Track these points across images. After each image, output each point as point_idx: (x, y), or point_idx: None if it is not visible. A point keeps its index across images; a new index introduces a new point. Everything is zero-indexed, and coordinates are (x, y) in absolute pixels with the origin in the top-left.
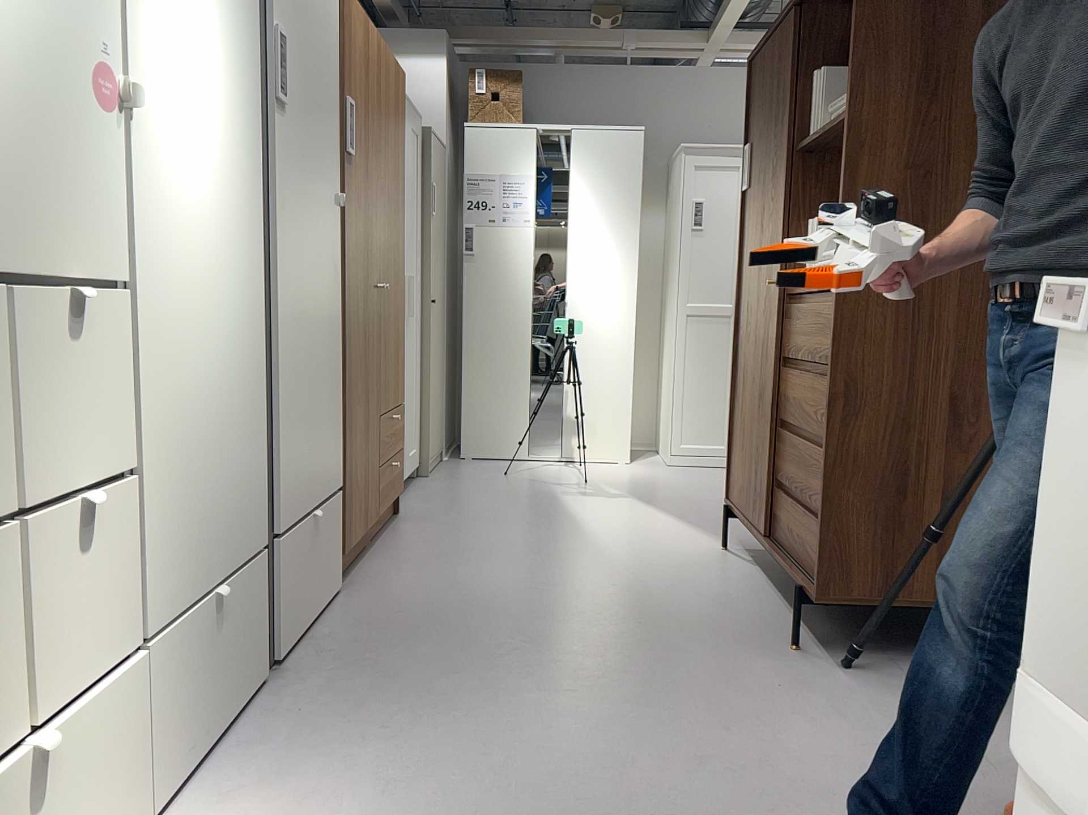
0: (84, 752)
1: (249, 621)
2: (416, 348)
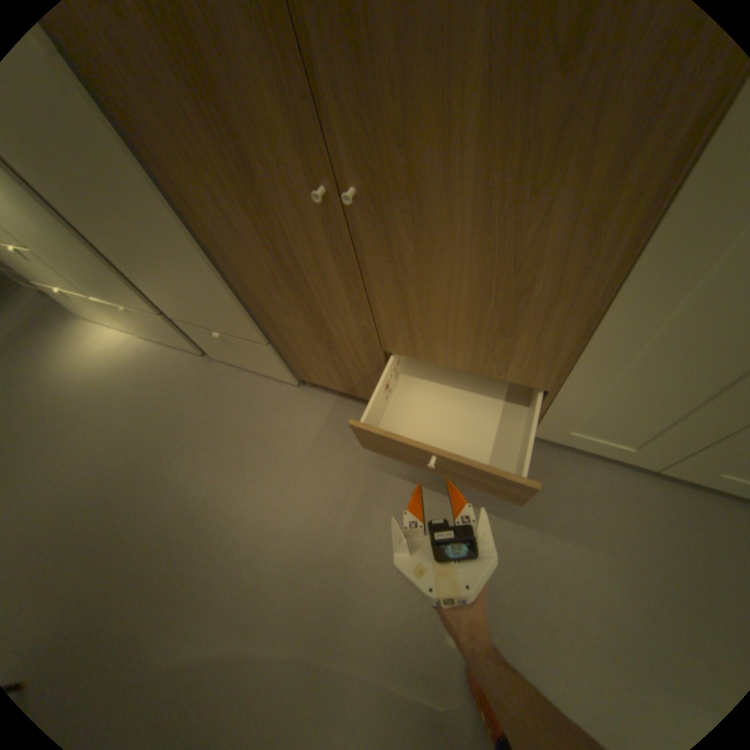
0: (85, 304)
1: (165, 331)
2: None
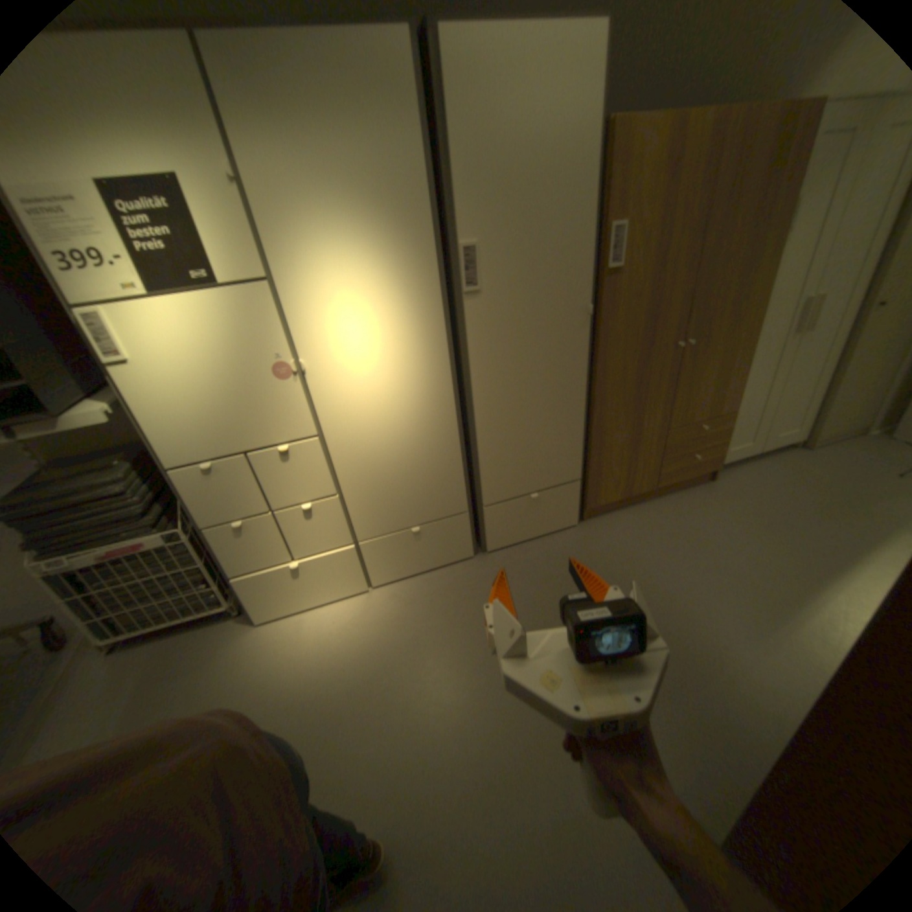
0: (327, 566)
1: (451, 537)
2: (829, 352)
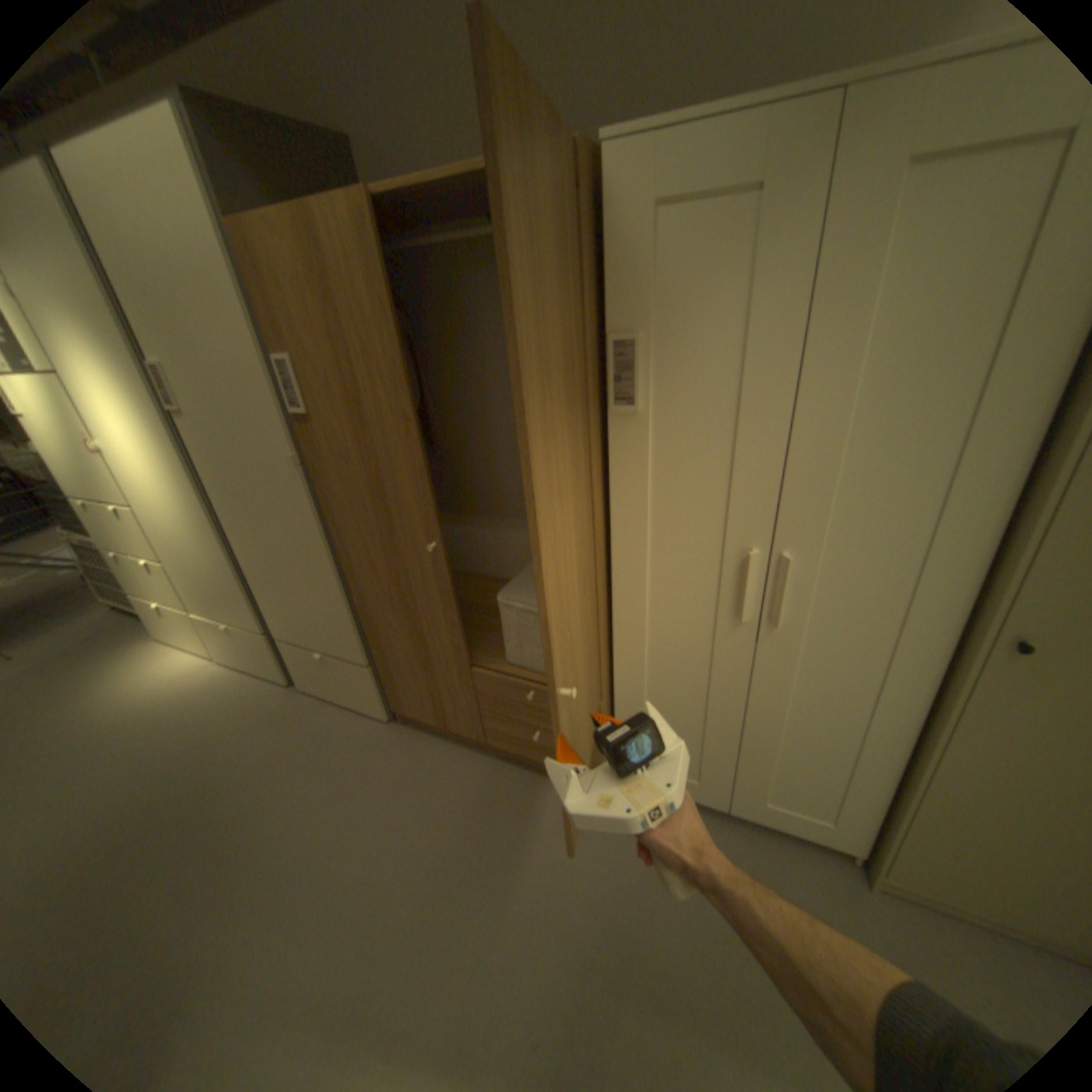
0: (177, 621)
1: (258, 654)
2: (881, 696)
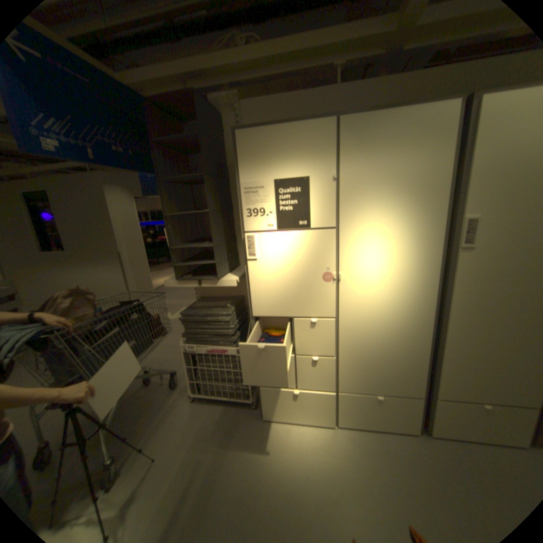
0: (315, 400)
1: (407, 414)
2: None
